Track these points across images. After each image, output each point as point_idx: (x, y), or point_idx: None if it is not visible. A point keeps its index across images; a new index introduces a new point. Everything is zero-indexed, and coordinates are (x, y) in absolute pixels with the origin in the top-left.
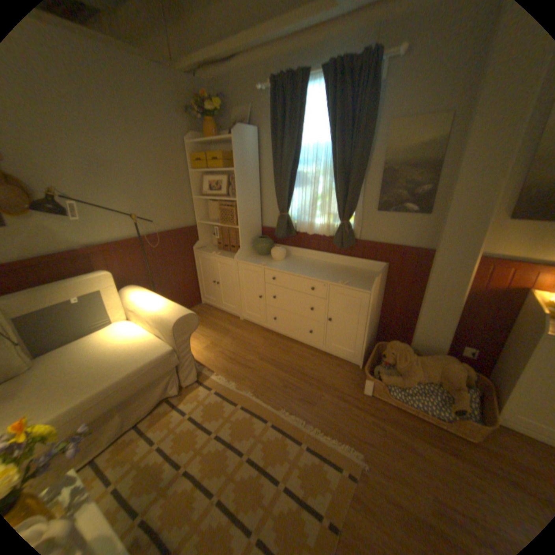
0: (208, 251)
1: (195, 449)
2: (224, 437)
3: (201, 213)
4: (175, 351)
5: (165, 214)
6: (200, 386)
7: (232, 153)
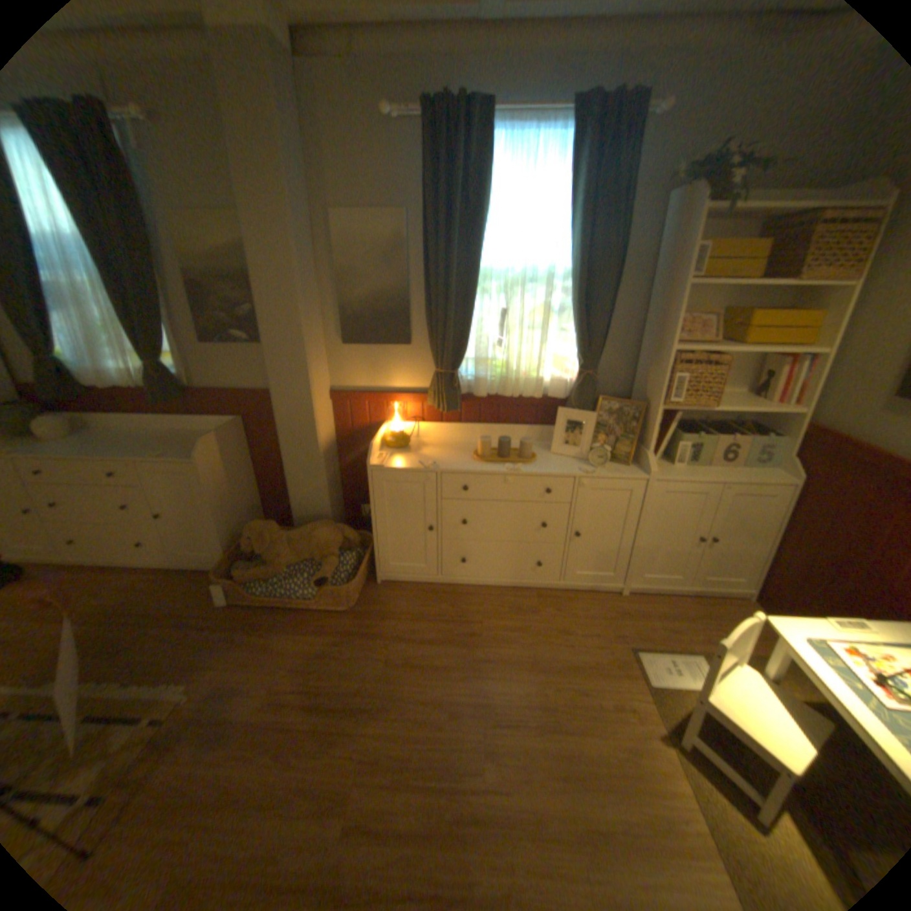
0: None
1: None
2: None
3: None
4: None
5: None
6: None
7: None
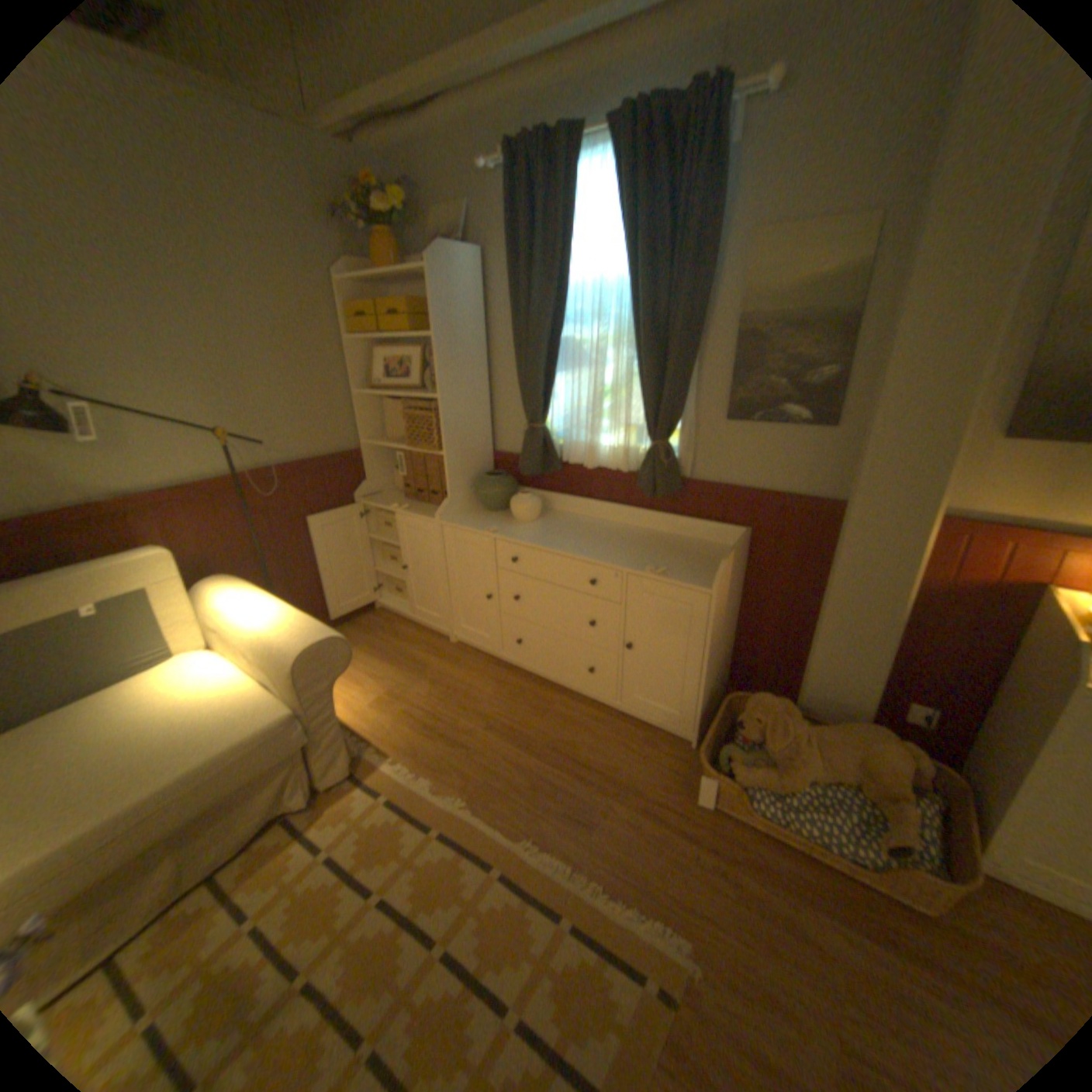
0: (385, 501)
1: (334, 931)
2: (397, 903)
3: (372, 425)
4: (301, 716)
5: (294, 426)
6: (357, 788)
7: (430, 300)
